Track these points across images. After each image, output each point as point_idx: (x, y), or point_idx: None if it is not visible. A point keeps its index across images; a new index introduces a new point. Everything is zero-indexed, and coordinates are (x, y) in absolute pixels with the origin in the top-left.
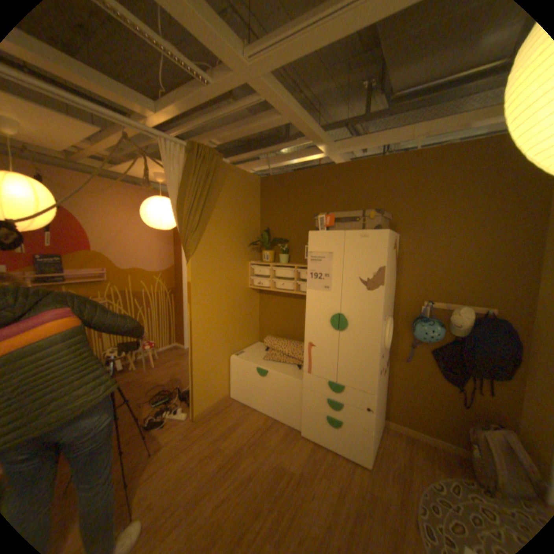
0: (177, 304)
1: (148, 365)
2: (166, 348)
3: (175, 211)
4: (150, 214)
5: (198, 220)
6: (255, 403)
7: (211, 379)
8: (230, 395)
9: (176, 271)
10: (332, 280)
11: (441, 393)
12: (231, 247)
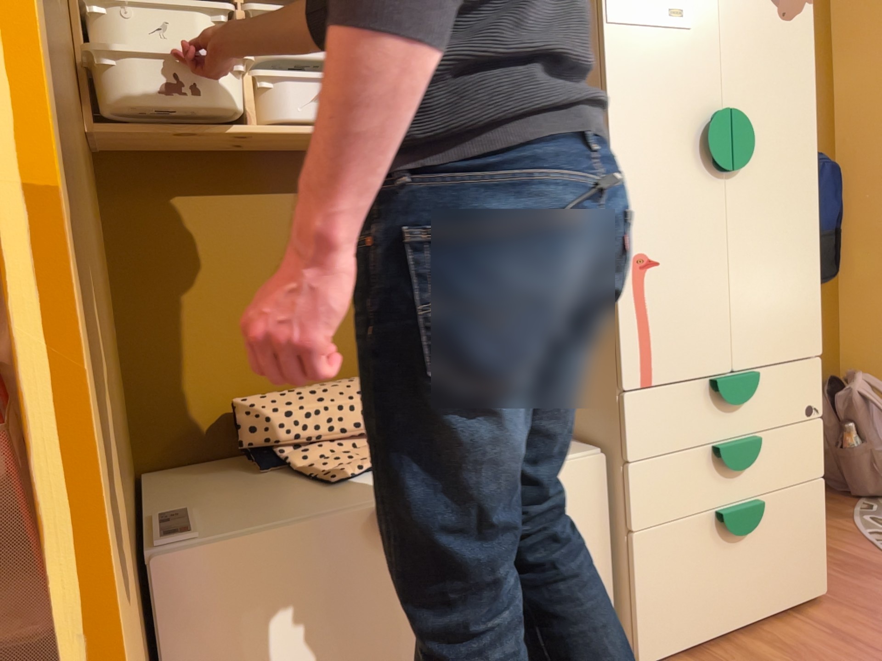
0: None
1: None
2: None
3: None
4: None
5: None
6: None
7: None
8: None
9: None
10: None
11: None
12: None
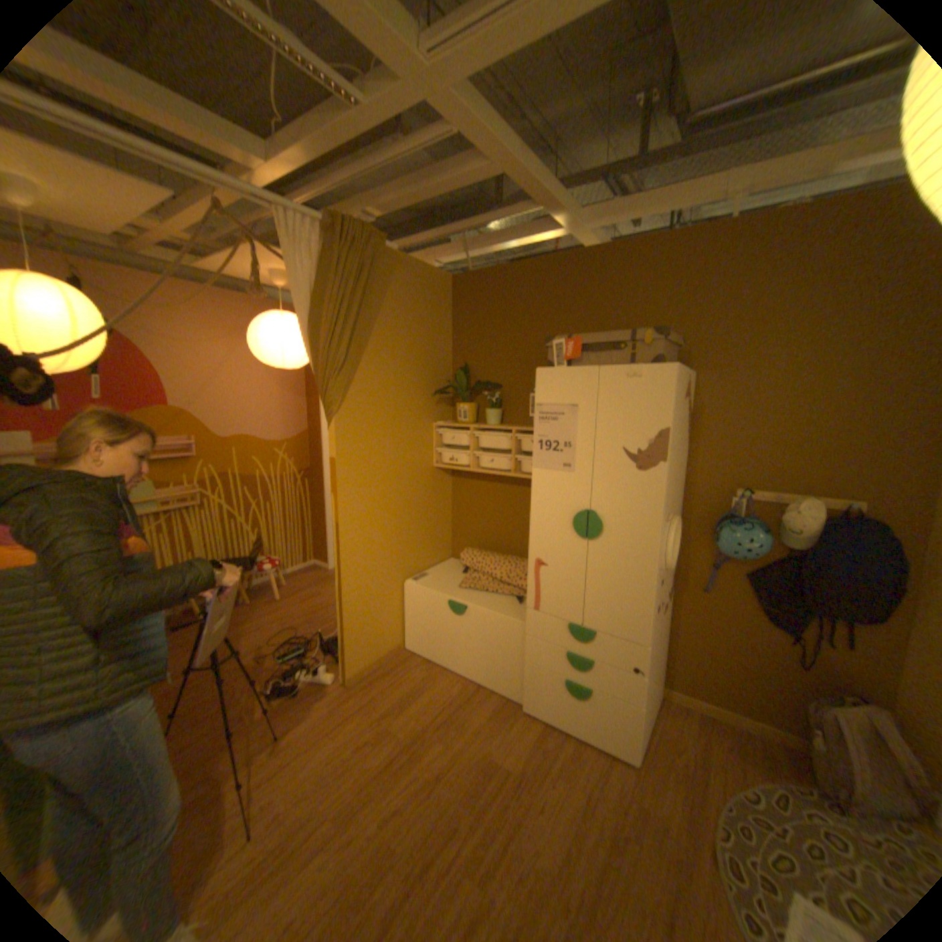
0: (315, 496)
1: (270, 595)
2: (298, 568)
3: (305, 336)
4: (264, 342)
5: (346, 351)
6: (446, 658)
7: (374, 620)
8: (404, 645)
9: (311, 440)
10: (576, 454)
11: (762, 645)
12: (402, 397)
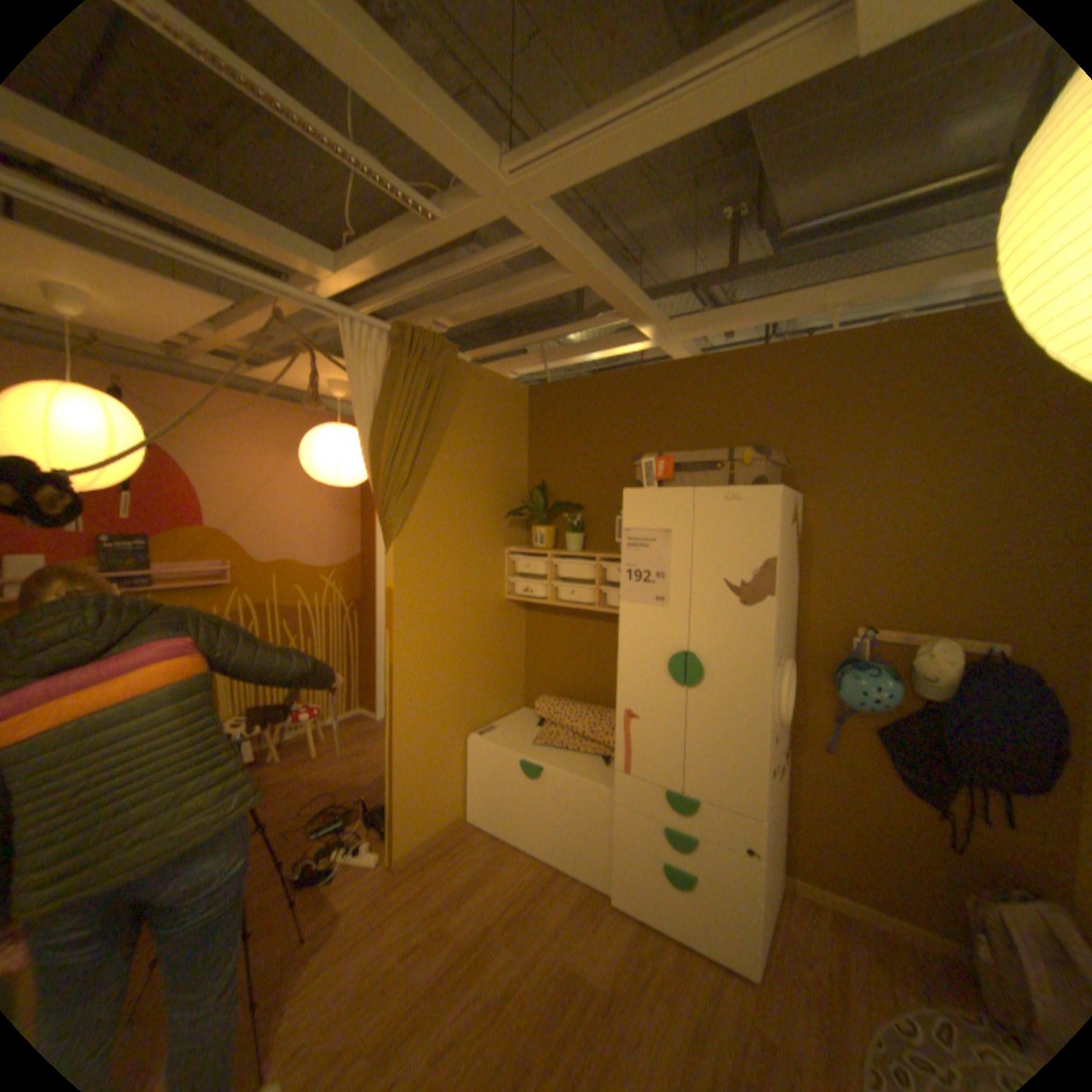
0: (365, 631)
1: (306, 752)
2: (340, 718)
3: (366, 451)
4: (318, 457)
5: (410, 468)
6: (516, 834)
7: (430, 784)
8: (466, 817)
9: (364, 566)
10: (670, 586)
11: (902, 820)
12: (471, 519)
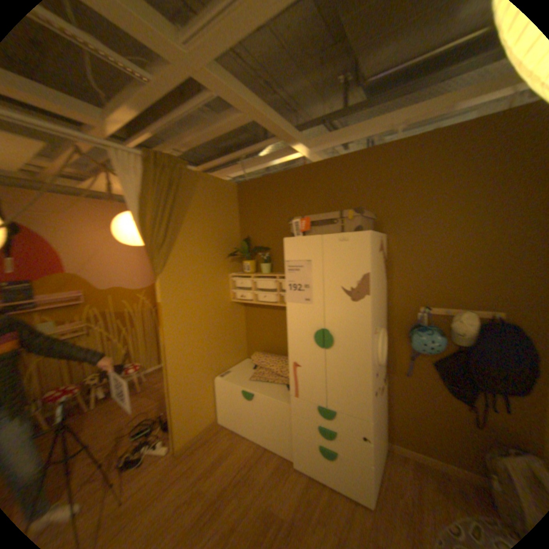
0: None
1: (134, 389)
2: (154, 368)
3: (137, 226)
4: (120, 230)
5: (163, 234)
6: (243, 430)
7: (193, 406)
8: (217, 420)
9: None
10: (312, 292)
11: (448, 411)
12: (206, 260)
